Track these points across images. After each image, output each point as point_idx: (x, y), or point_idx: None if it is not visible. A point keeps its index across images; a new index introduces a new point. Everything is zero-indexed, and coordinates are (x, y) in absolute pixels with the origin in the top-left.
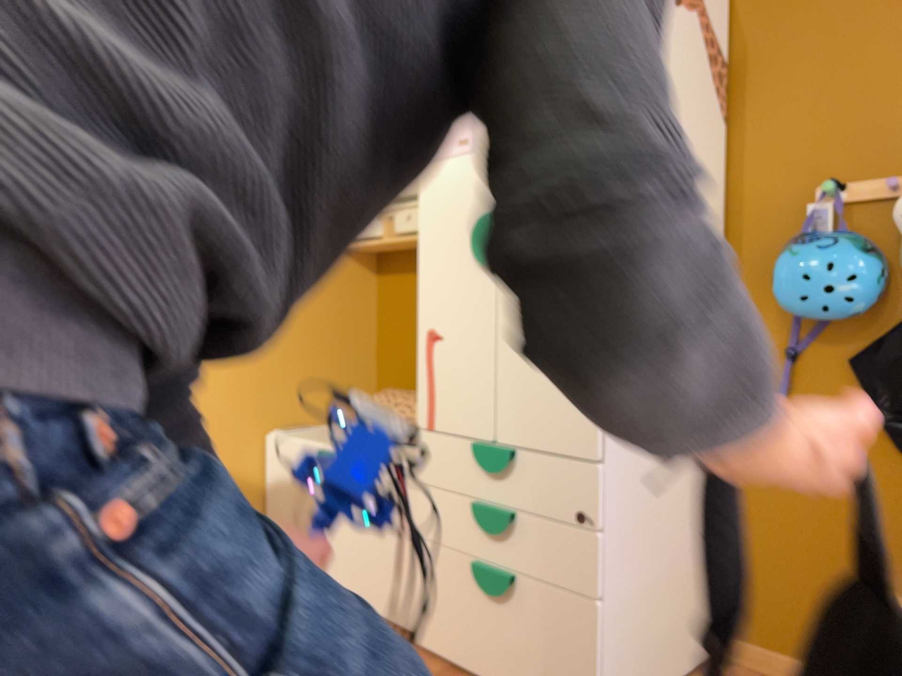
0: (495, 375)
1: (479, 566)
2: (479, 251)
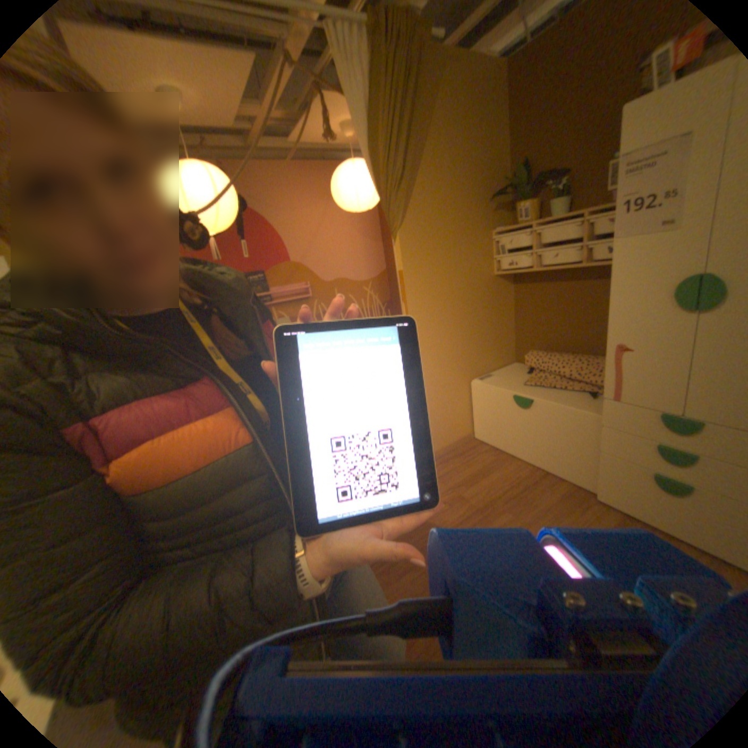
0: (687, 377)
1: (661, 477)
2: (684, 300)
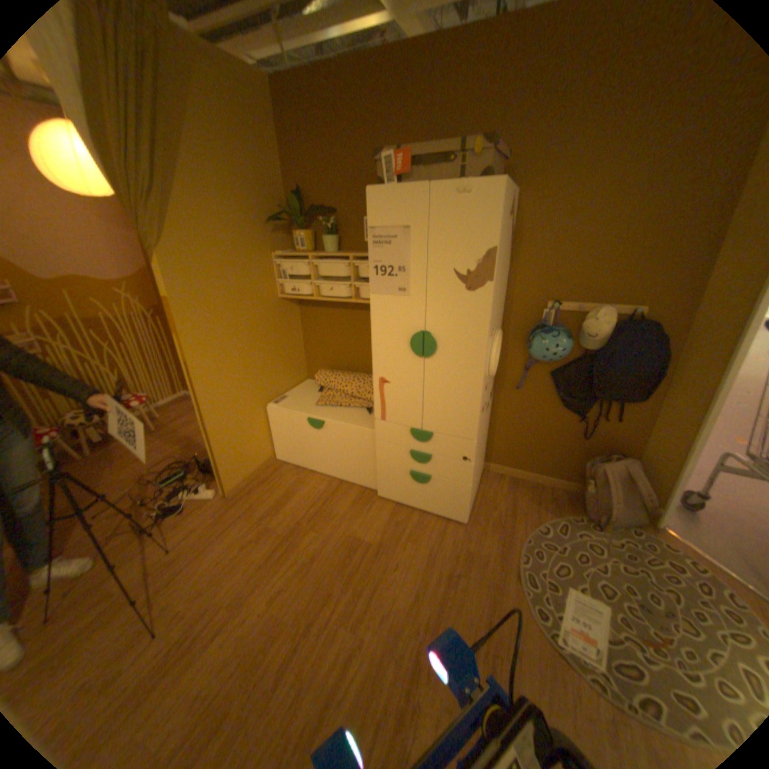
0: (421, 404)
1: (413, 473)
2: (415, 351)
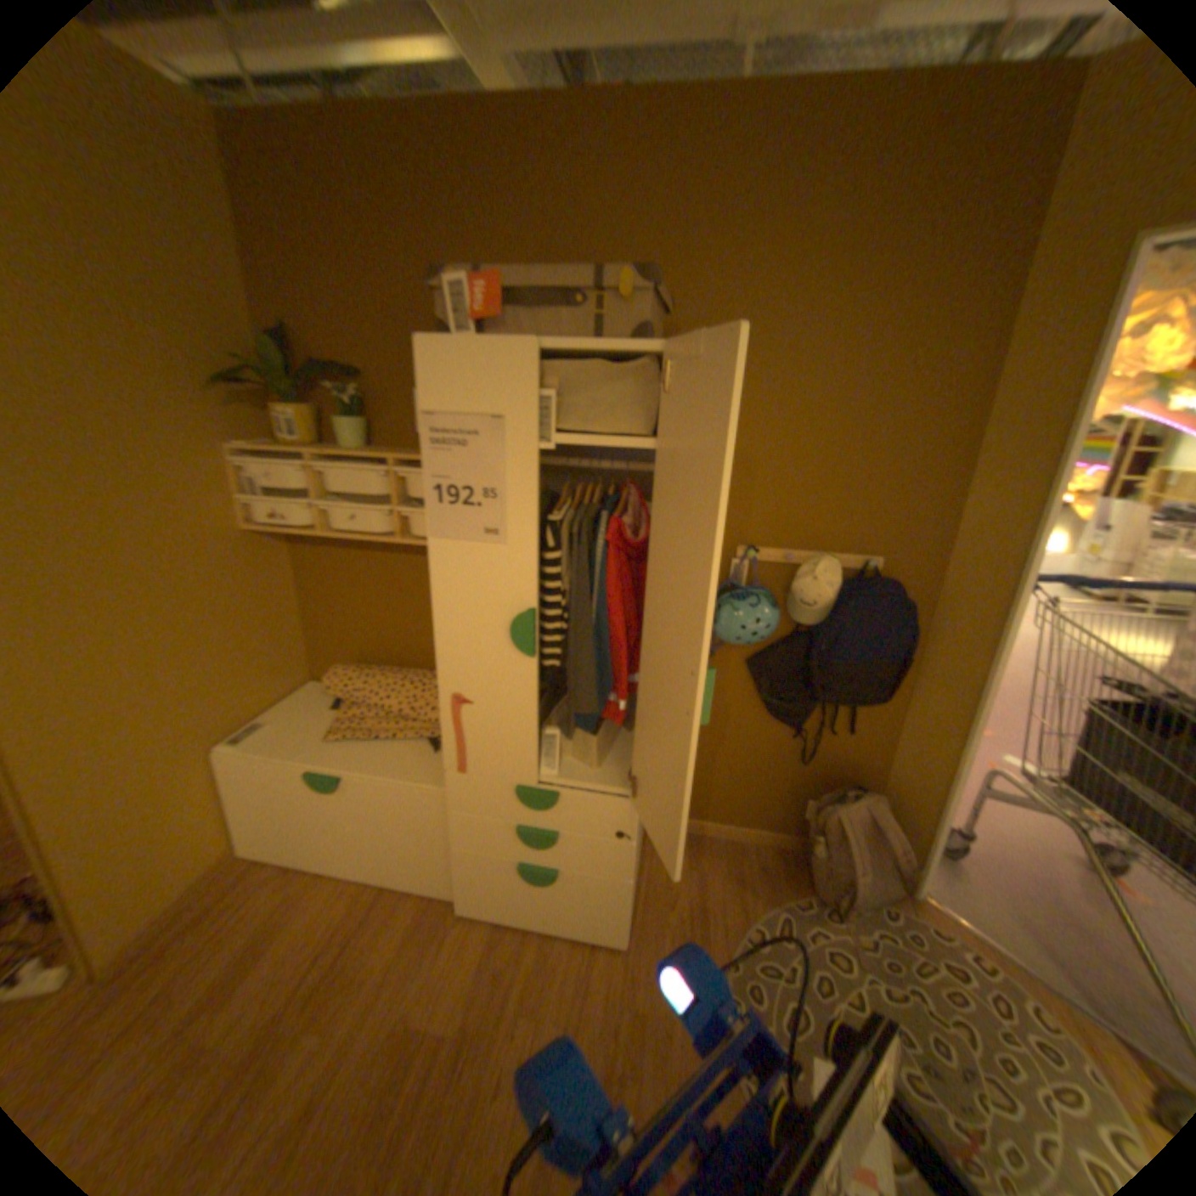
0: (537, 741)
1: (525, 870)
2: (521, 646)
